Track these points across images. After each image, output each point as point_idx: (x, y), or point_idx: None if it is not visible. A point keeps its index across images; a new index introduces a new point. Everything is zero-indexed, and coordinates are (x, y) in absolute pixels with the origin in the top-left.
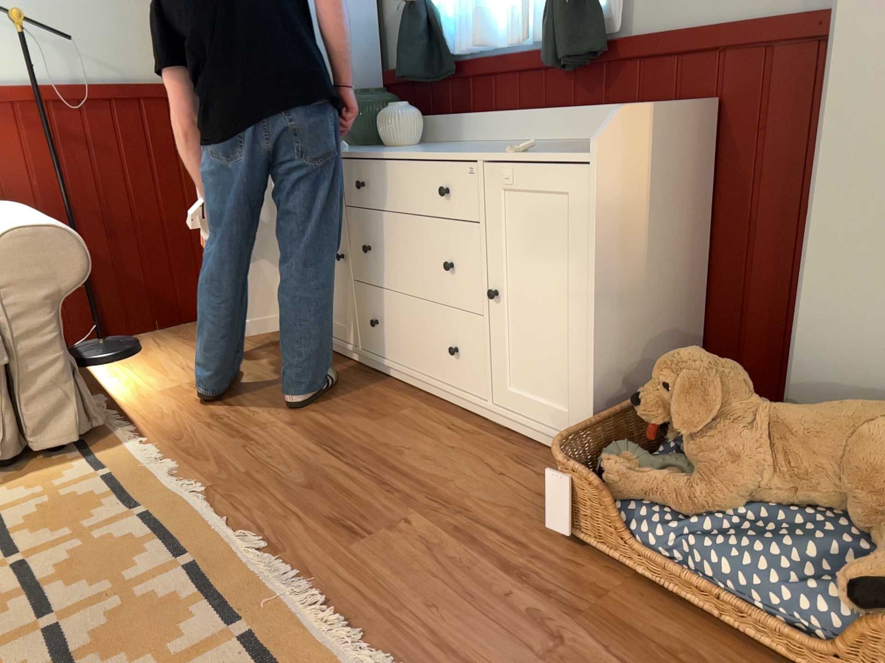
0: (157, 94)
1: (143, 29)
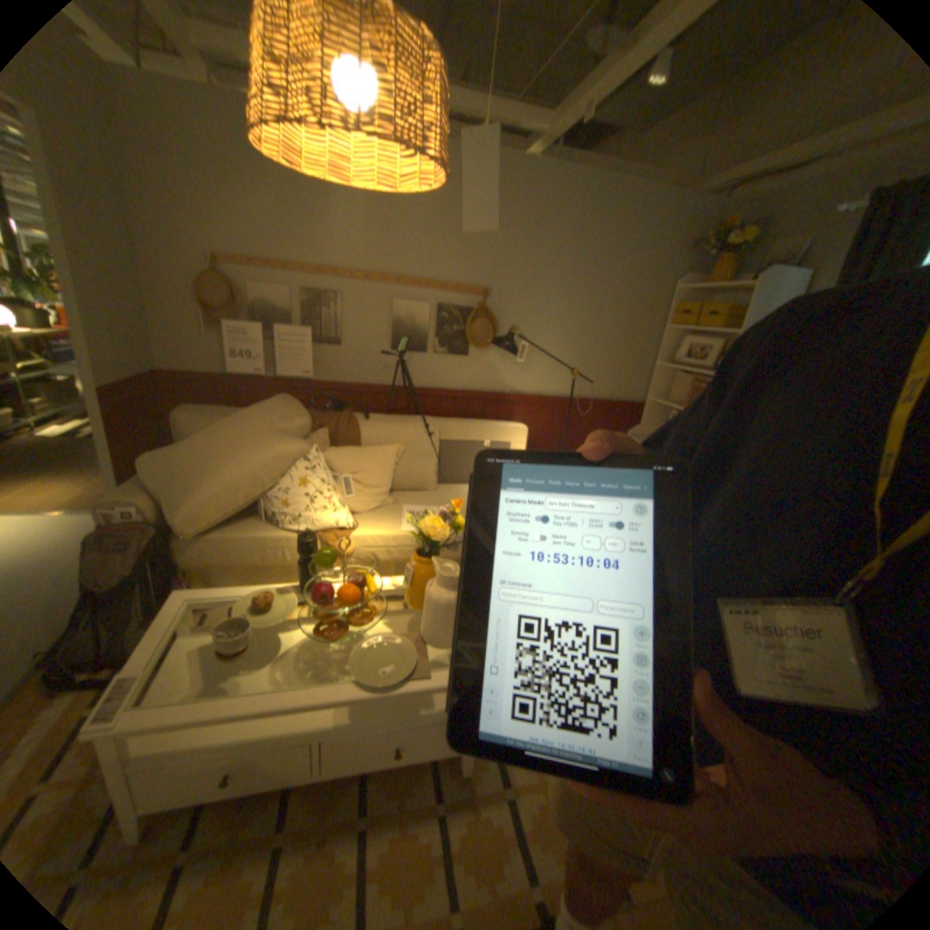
0: (613, 404)
1: (618, 371)
